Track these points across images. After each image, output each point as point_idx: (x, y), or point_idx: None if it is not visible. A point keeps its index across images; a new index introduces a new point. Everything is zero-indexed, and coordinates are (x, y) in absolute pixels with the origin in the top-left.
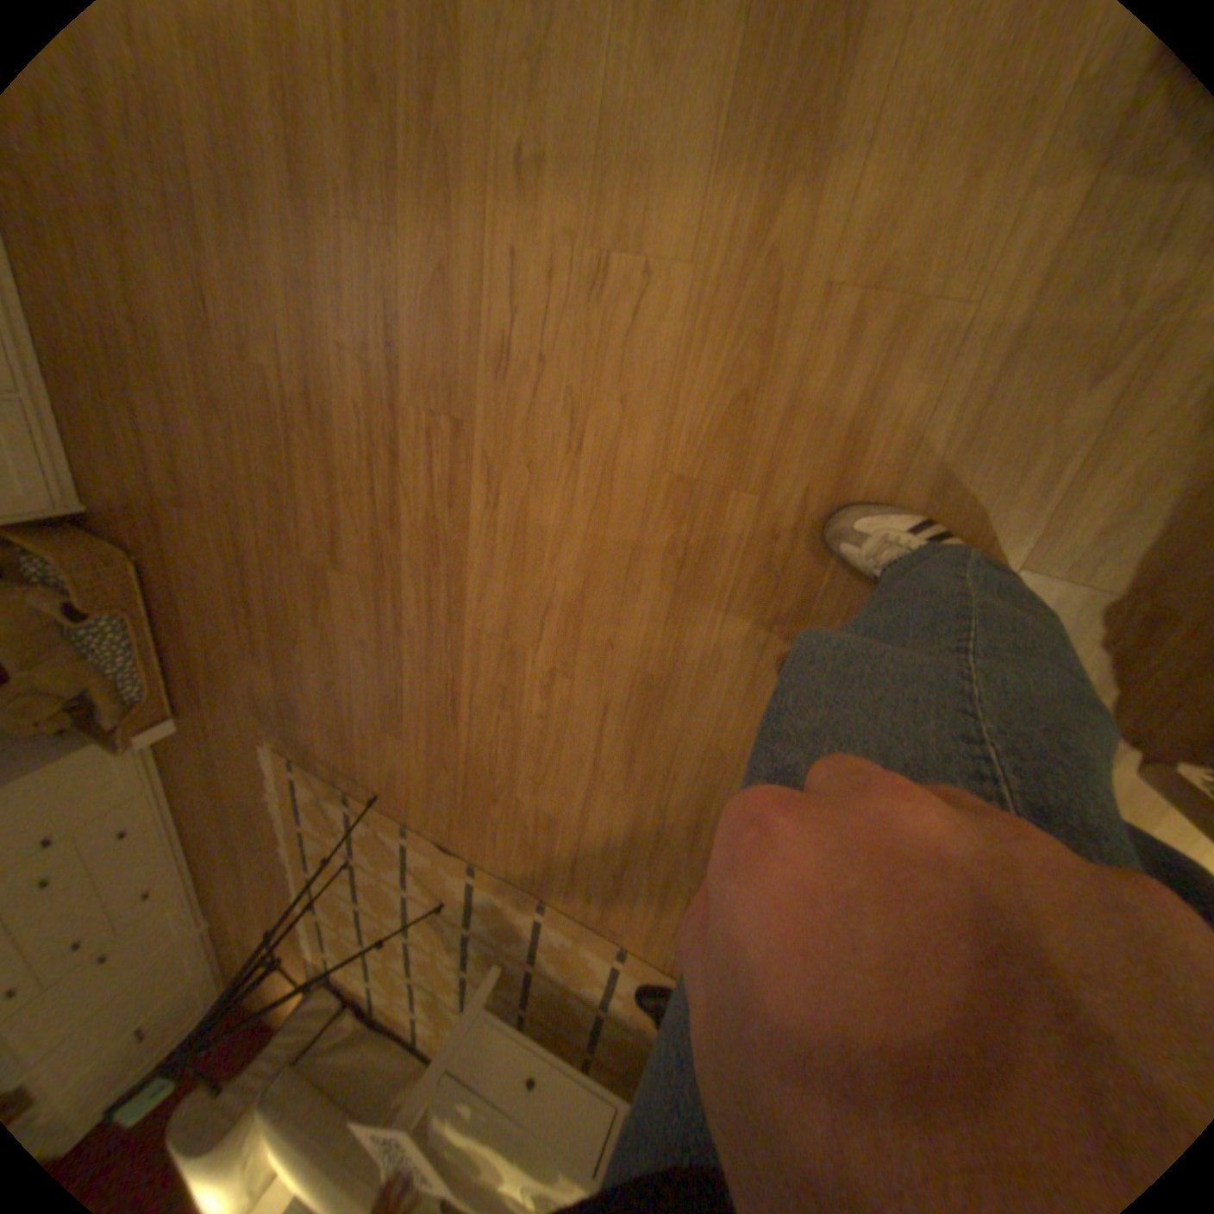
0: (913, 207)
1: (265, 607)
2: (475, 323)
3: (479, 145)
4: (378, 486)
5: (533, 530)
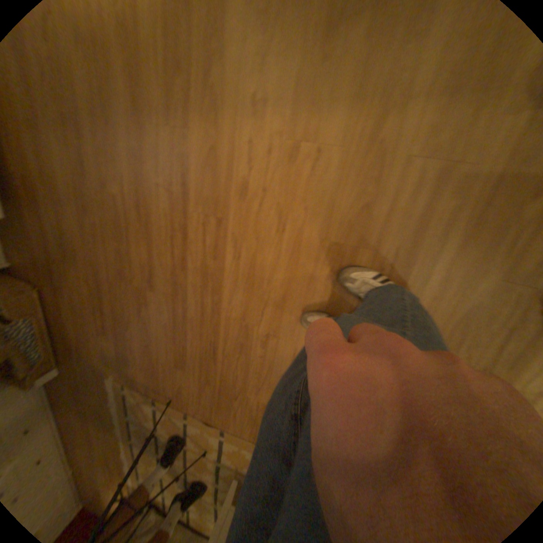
0: (448, 122)
1: (113, 309)
2: (231, 173)
3: (235, 92)
4: (177, 249)
5: (259, 268)
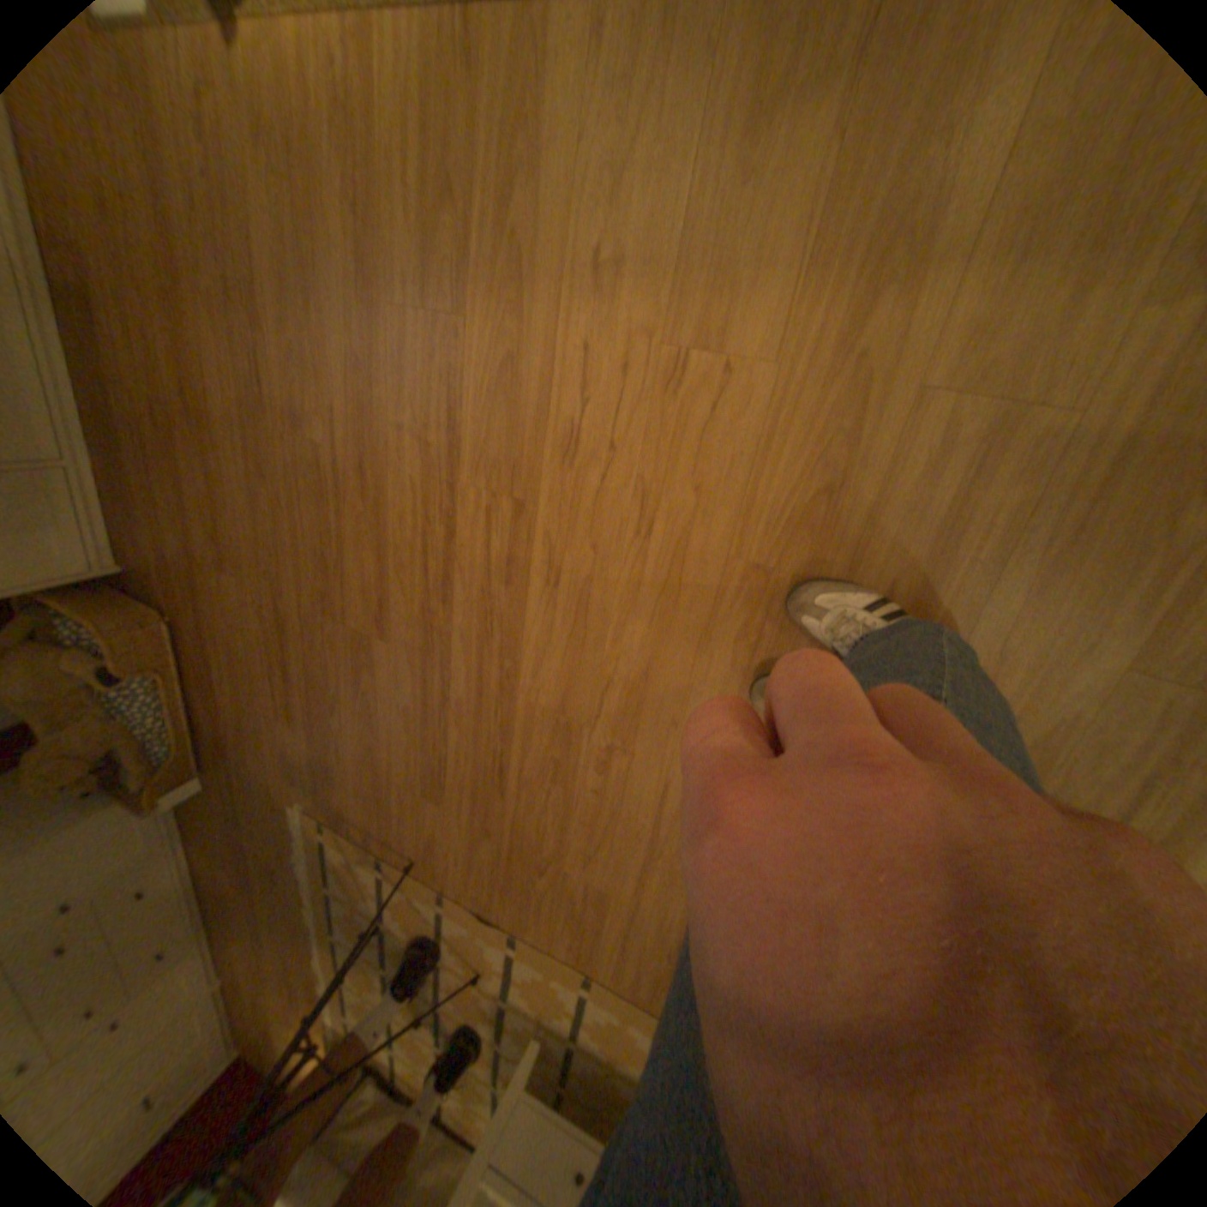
0: (1014, 317)
1: (305, 672)
2: (544, 410)
3: (556, 245)
4: (433, 561)
5: (597, 609)
